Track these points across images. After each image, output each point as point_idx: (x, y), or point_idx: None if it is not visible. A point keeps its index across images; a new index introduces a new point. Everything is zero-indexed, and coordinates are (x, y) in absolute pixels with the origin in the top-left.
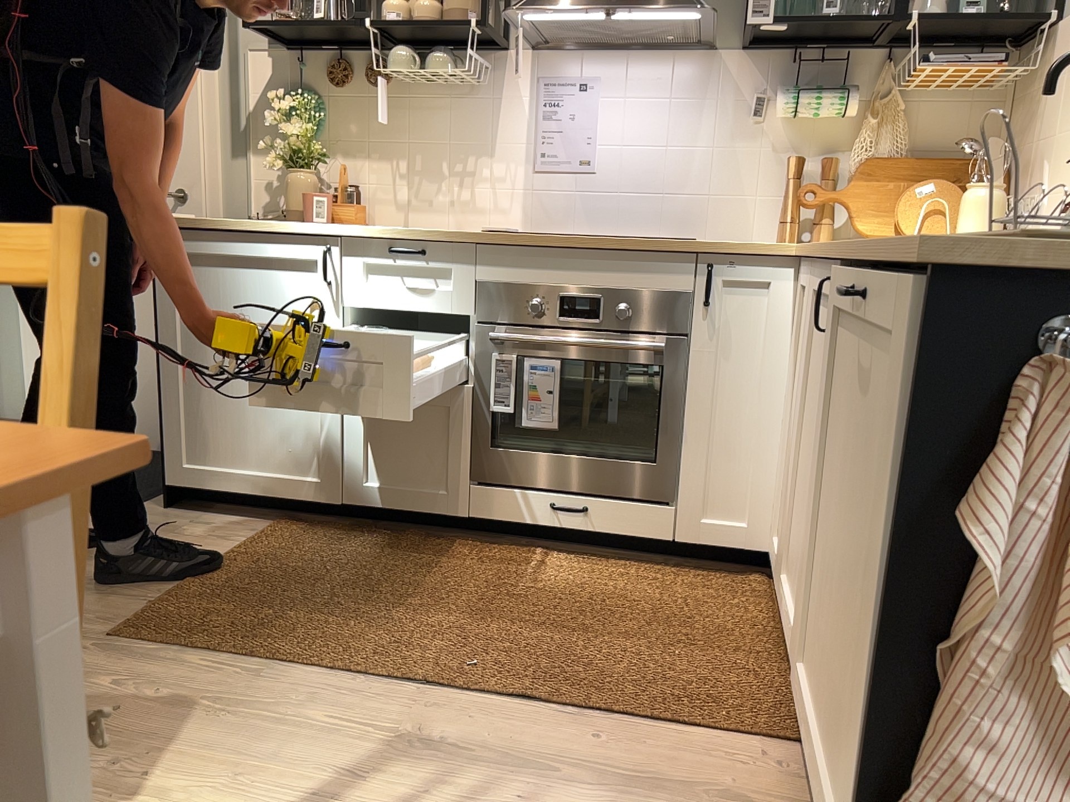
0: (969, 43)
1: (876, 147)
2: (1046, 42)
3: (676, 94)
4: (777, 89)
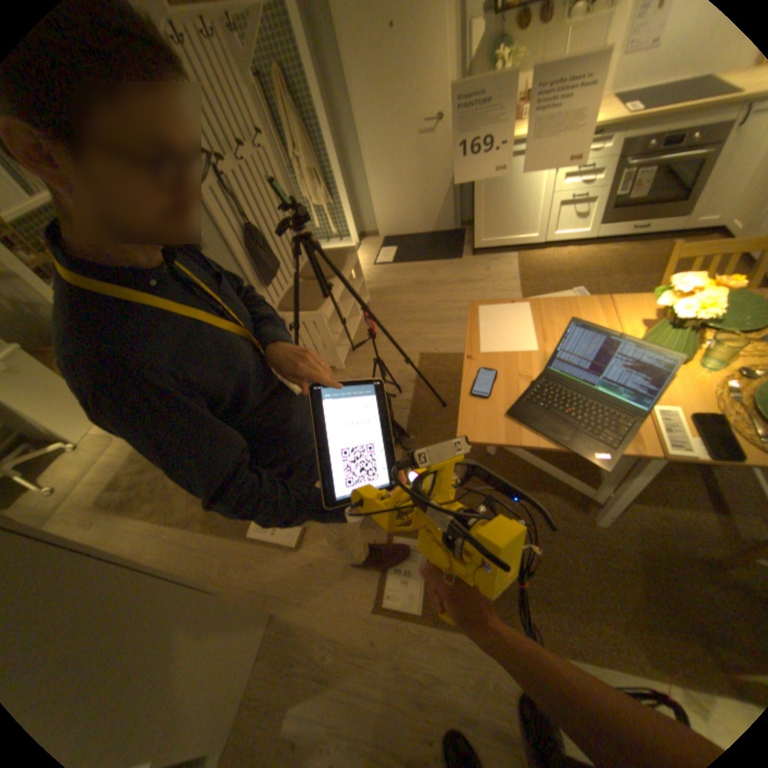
0: None
1: None
2: None
3: None
4: None
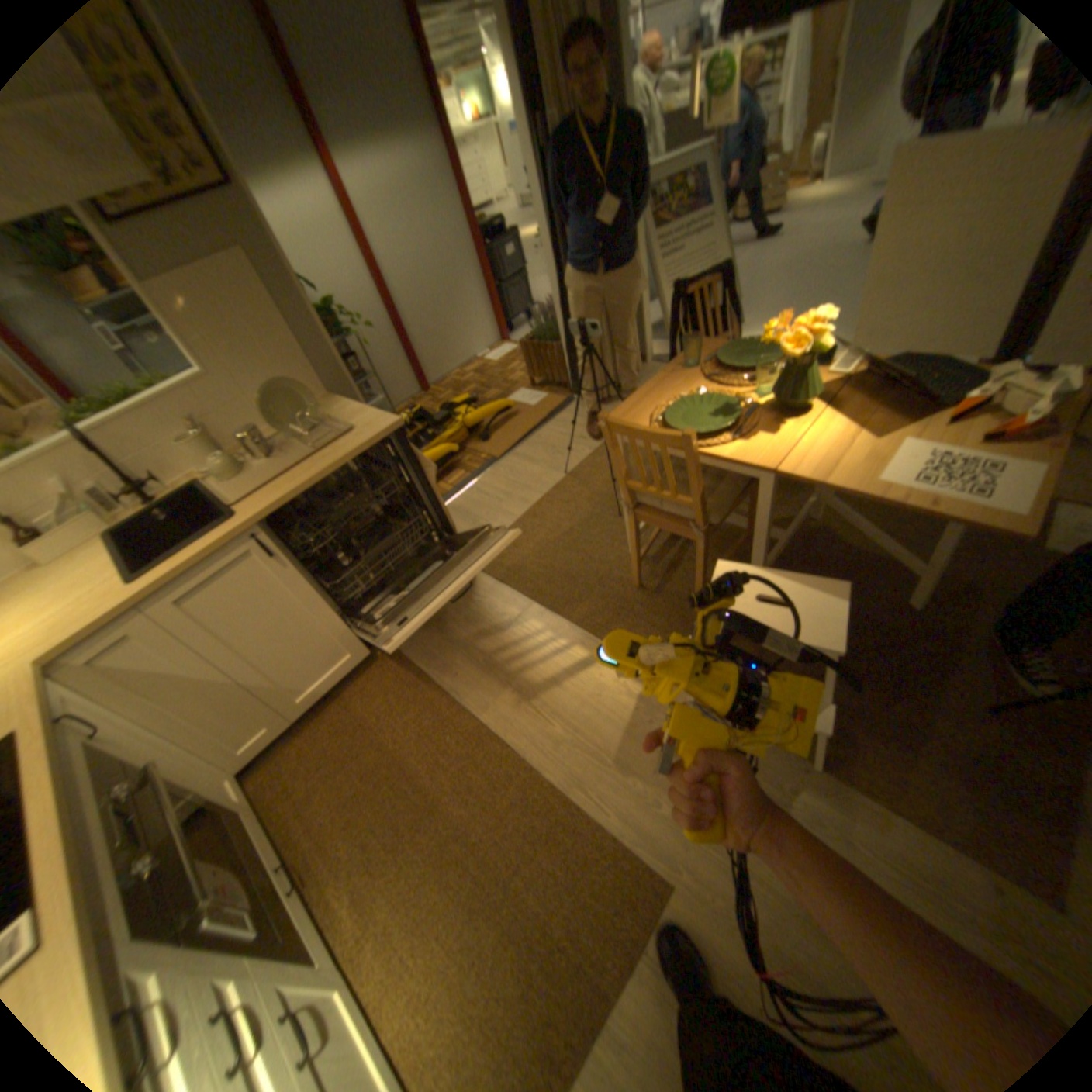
0: None
1: None
2: None
3: None
4: None
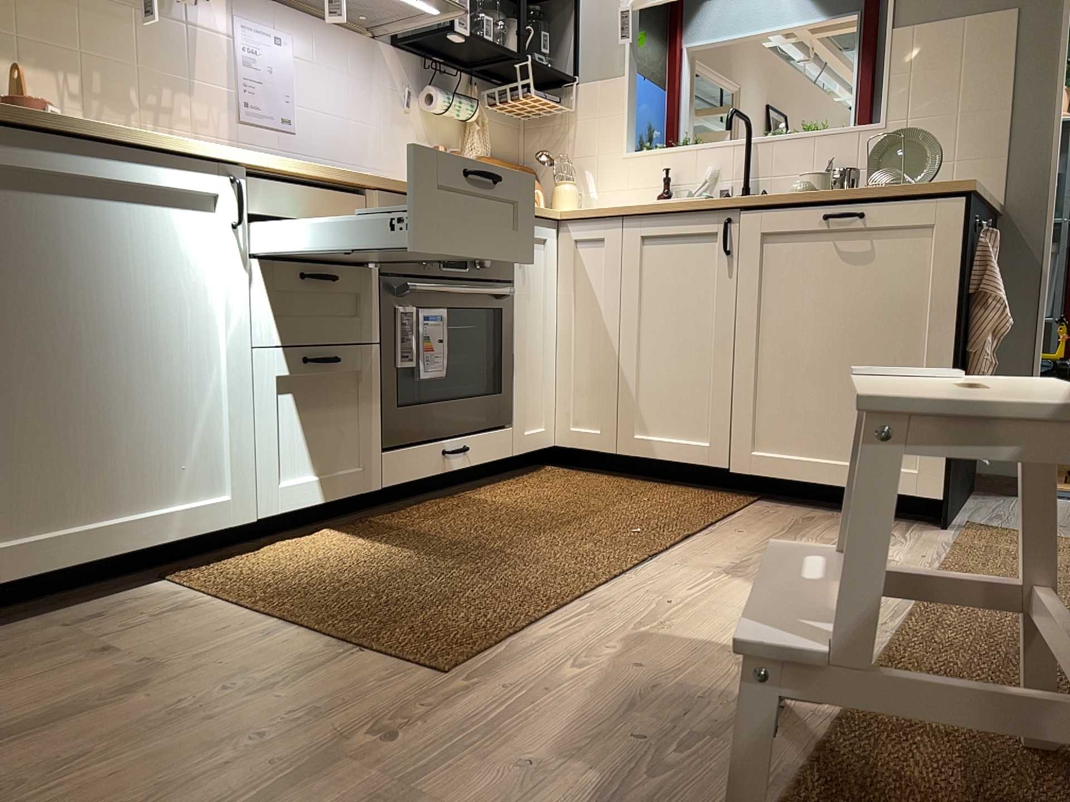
0: (508, 83)
1: (473, 147)
2: (567, 94)
3: (354, 72)
4: (417, 87)
